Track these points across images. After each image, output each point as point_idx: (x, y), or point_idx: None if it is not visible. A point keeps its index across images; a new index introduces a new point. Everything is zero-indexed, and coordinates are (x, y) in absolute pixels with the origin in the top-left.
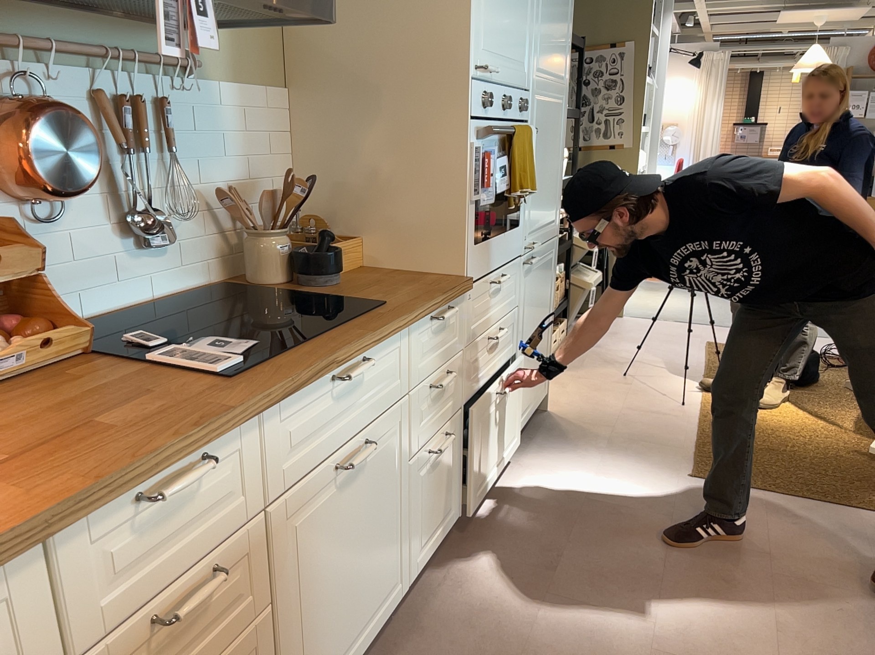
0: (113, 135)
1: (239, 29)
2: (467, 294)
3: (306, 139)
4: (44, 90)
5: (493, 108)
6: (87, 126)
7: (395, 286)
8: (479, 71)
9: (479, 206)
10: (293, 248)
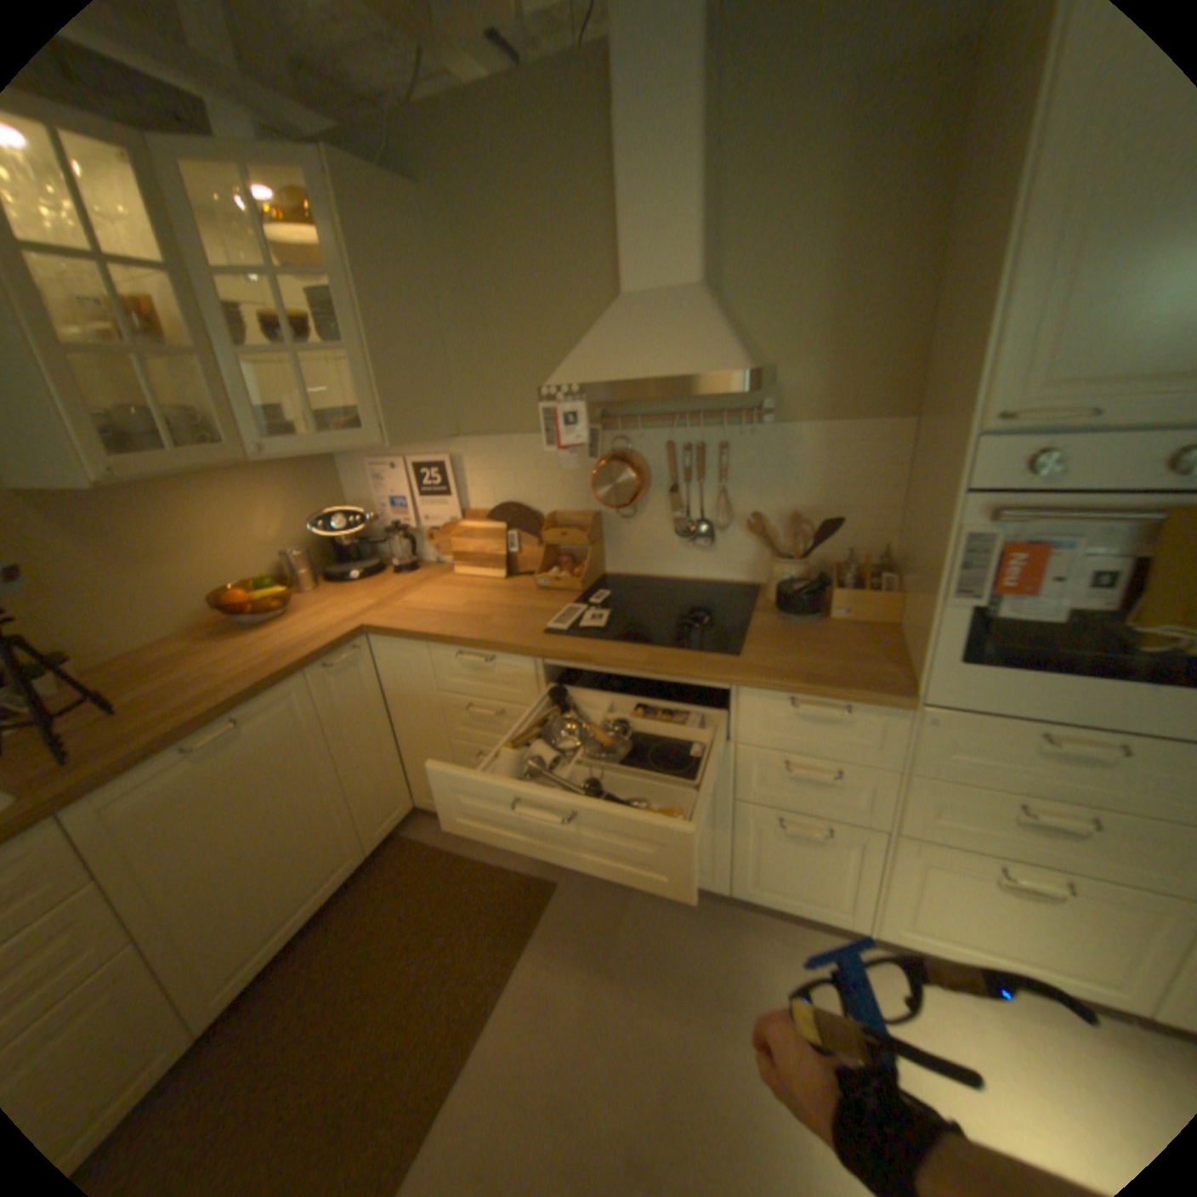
0: (670, 469)
1: (843, 365)
2: (925, 715)
3: (920, 471)
4: (635, 443)
5: (1097, 469)
6: (629, 468)
7: (815, 653)
8: (1016, 414)
9: (999, 616)
10: (794, 578)
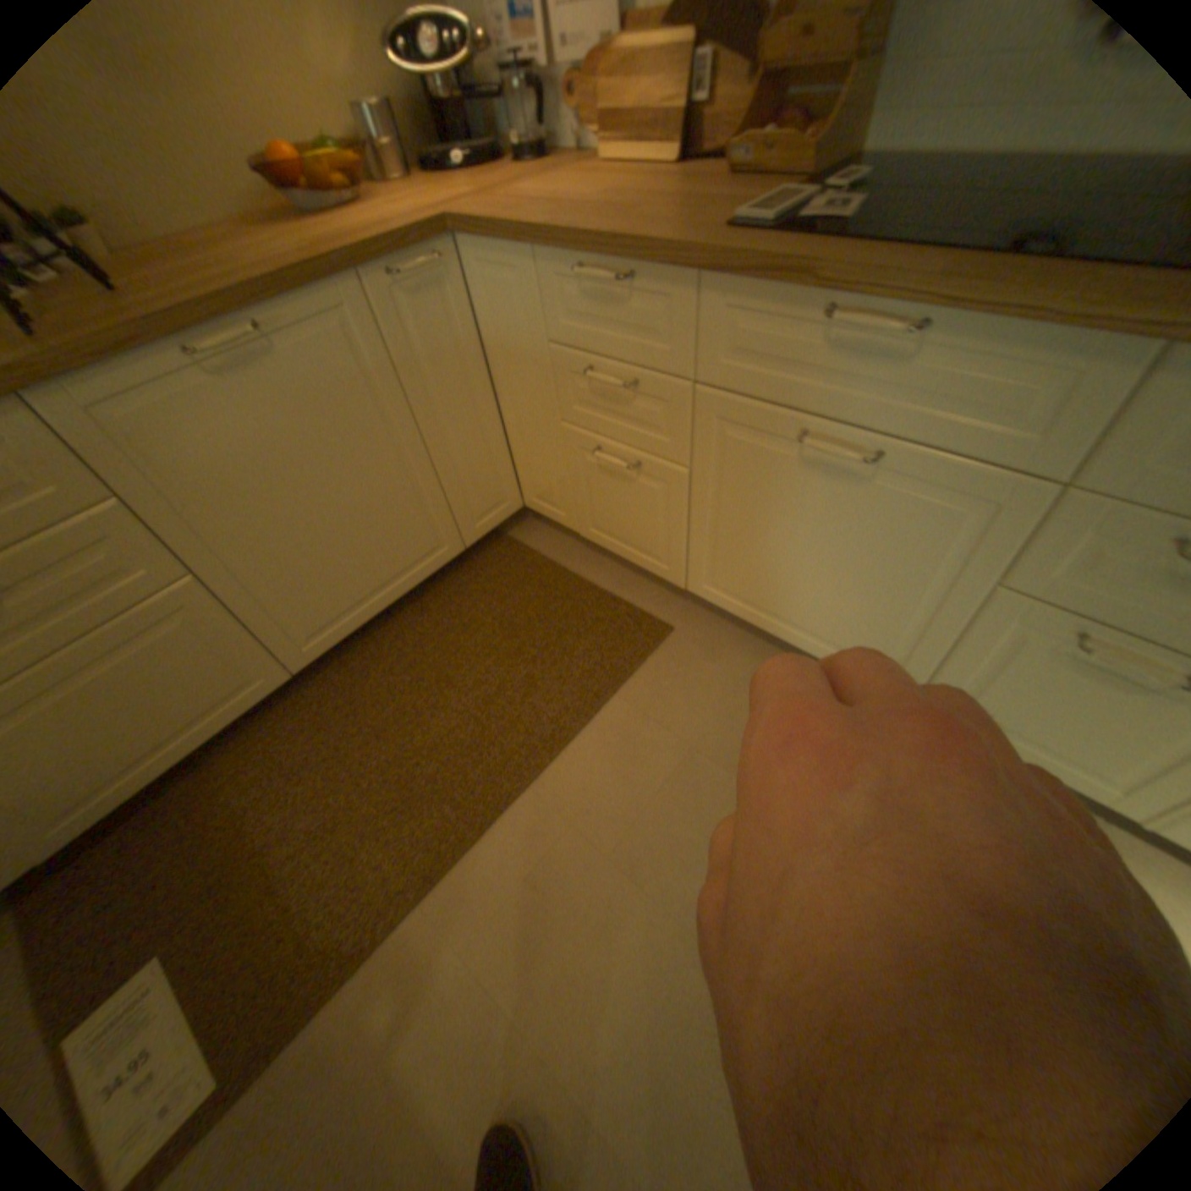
0: None
1: None
2: None
3: None
4: None
5: None
6: None
7: None
8: None
9: None
10: None
